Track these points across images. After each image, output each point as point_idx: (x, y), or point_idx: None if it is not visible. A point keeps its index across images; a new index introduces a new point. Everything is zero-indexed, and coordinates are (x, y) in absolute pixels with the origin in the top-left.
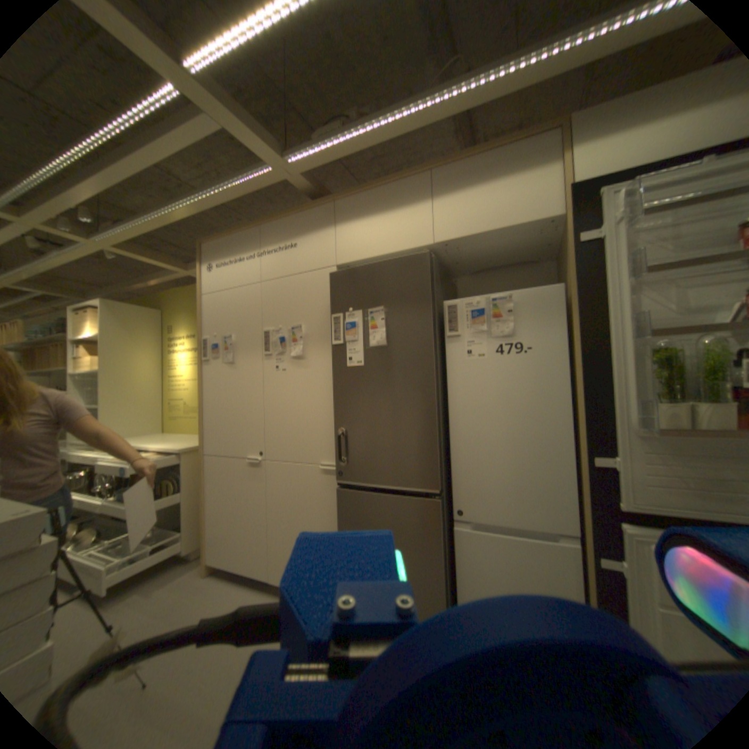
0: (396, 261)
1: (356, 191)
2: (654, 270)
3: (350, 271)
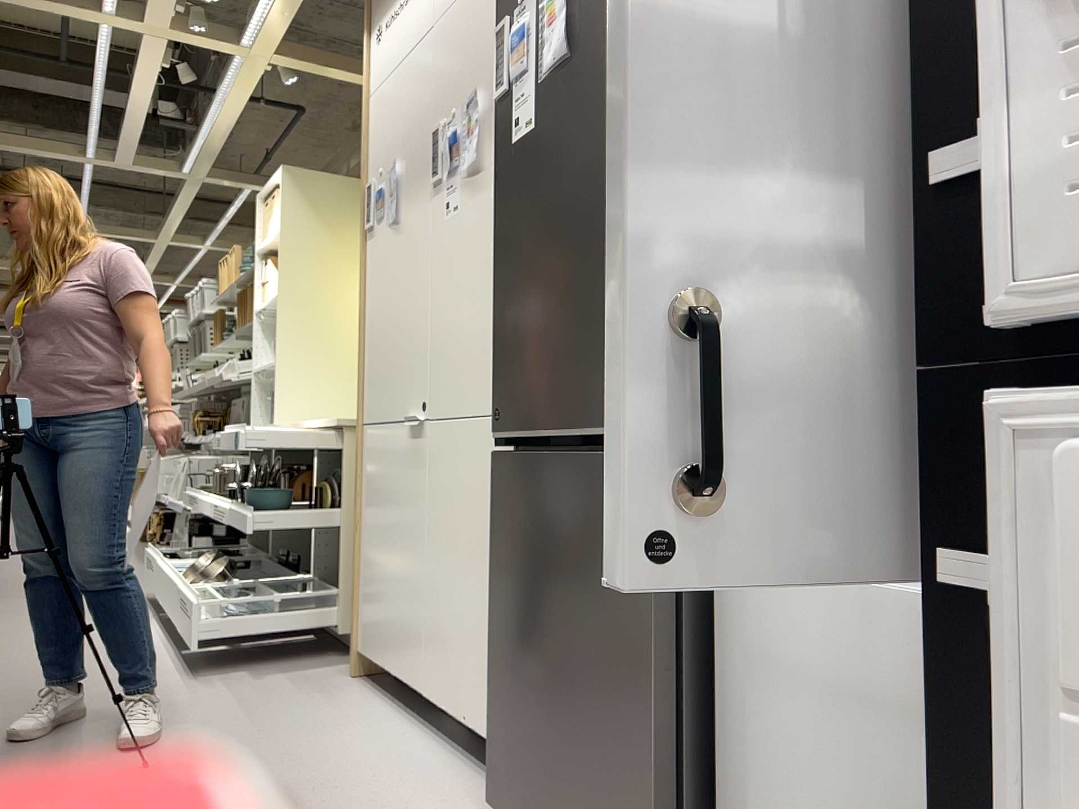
0: None
1: None
2: None
3: None
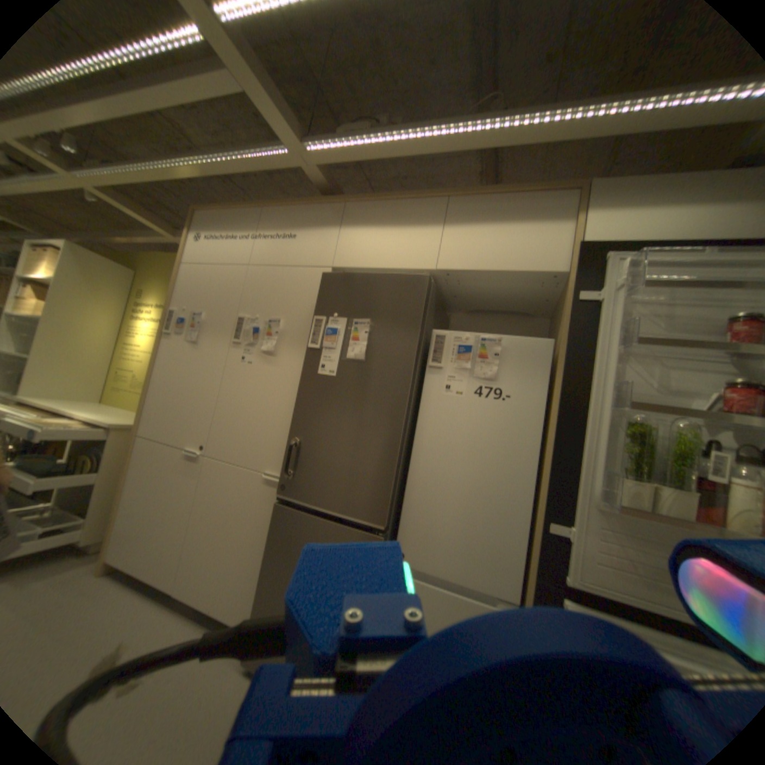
0: (394, 277)
1: (370, 199)
2: (644, 344)
3: (344, 276)
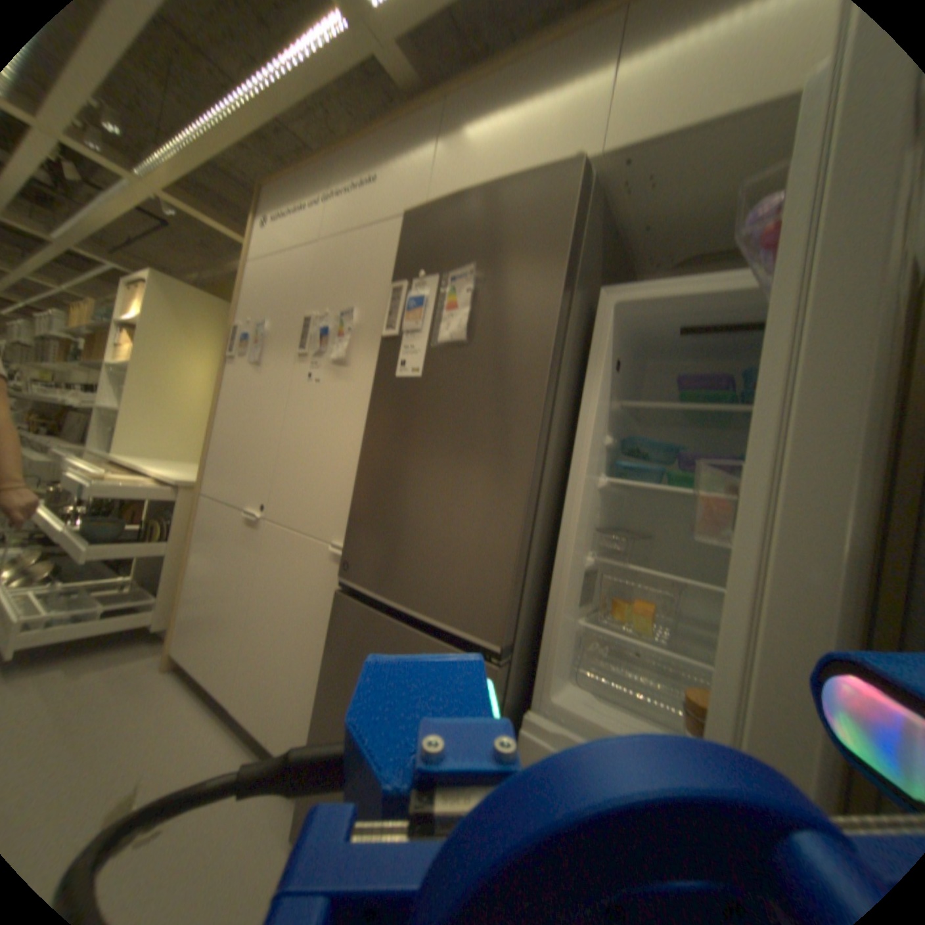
0: (519, 176)
1: (483, 69)
2: None
3: (436, 202)
